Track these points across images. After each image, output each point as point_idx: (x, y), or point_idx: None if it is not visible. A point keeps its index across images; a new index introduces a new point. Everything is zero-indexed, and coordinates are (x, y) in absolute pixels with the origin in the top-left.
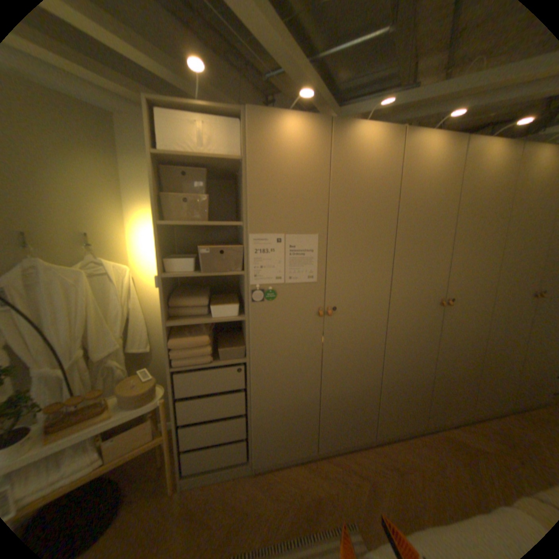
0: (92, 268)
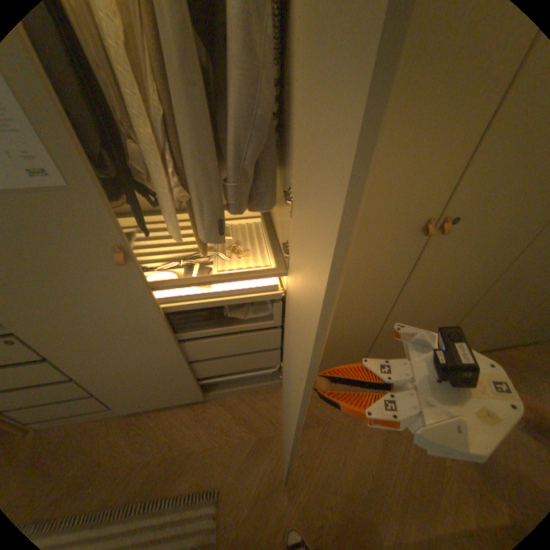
0: None
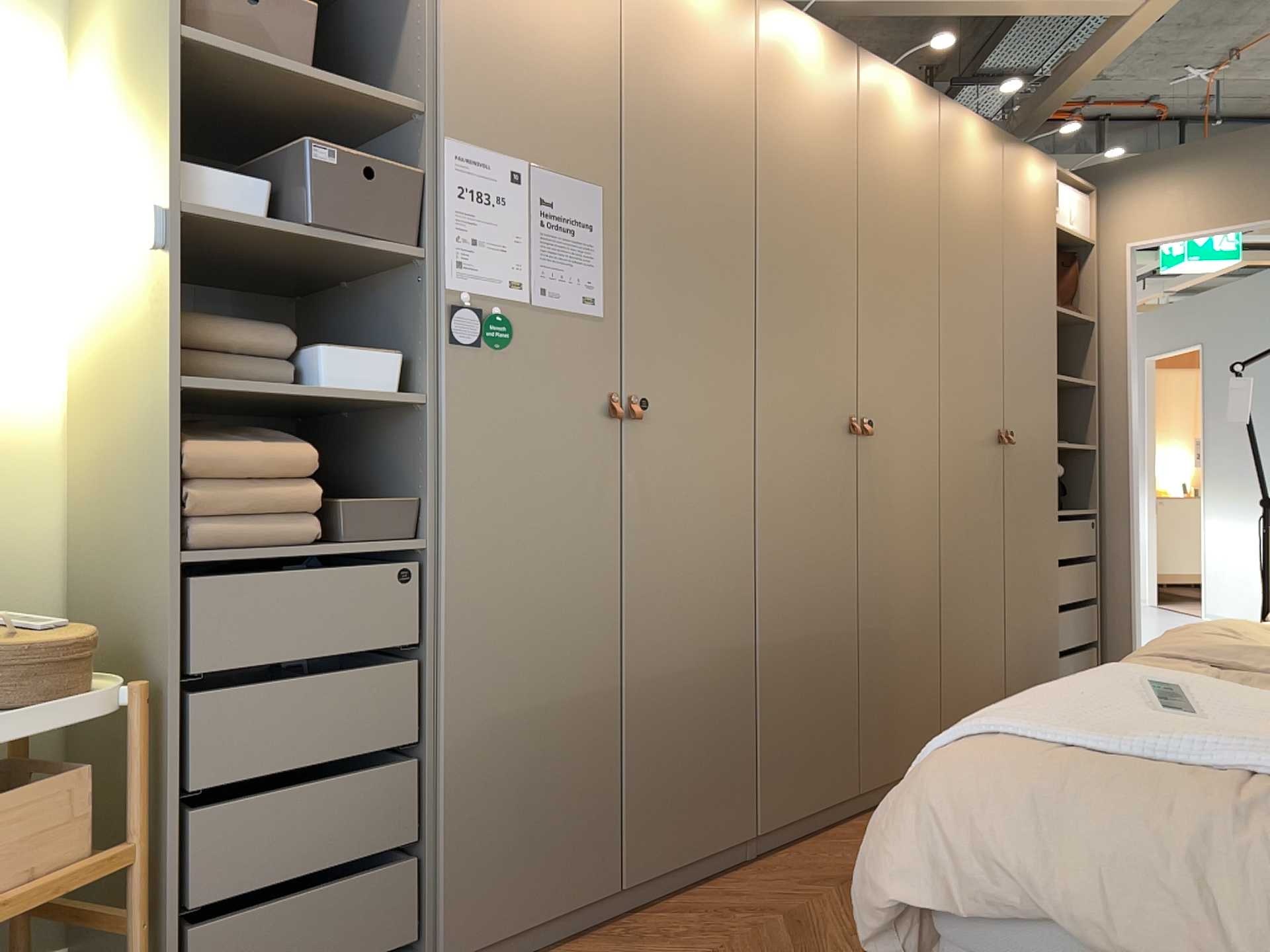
0: None
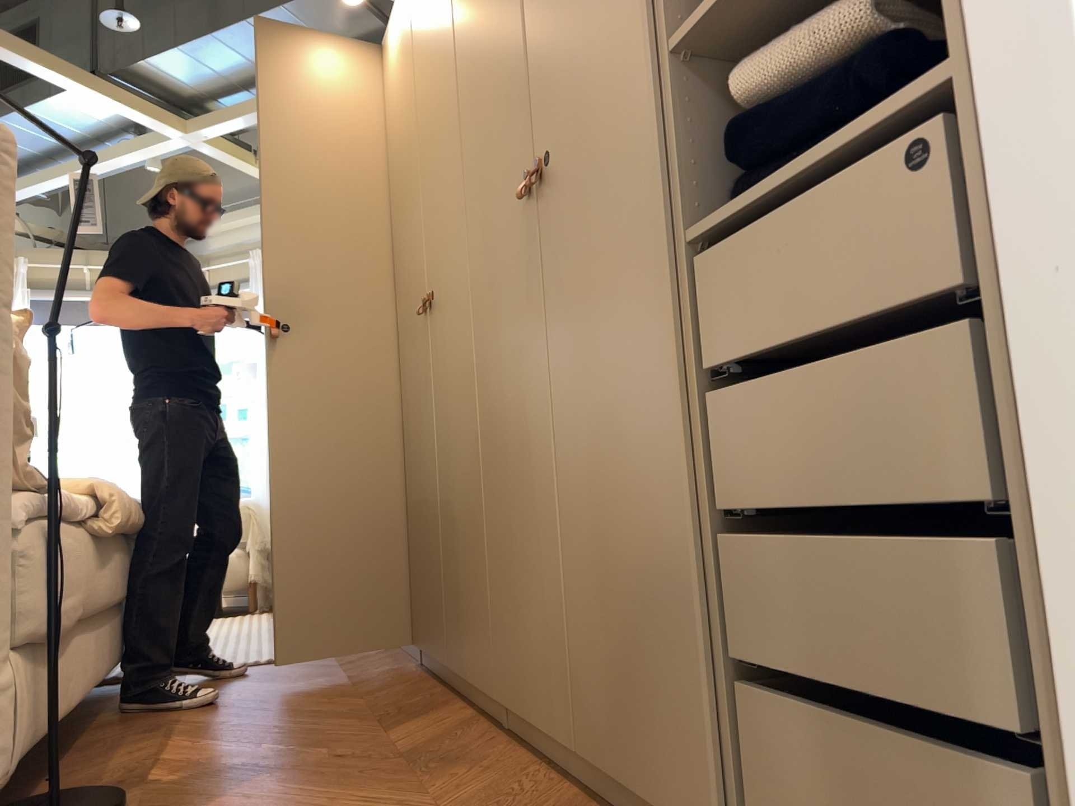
0: None
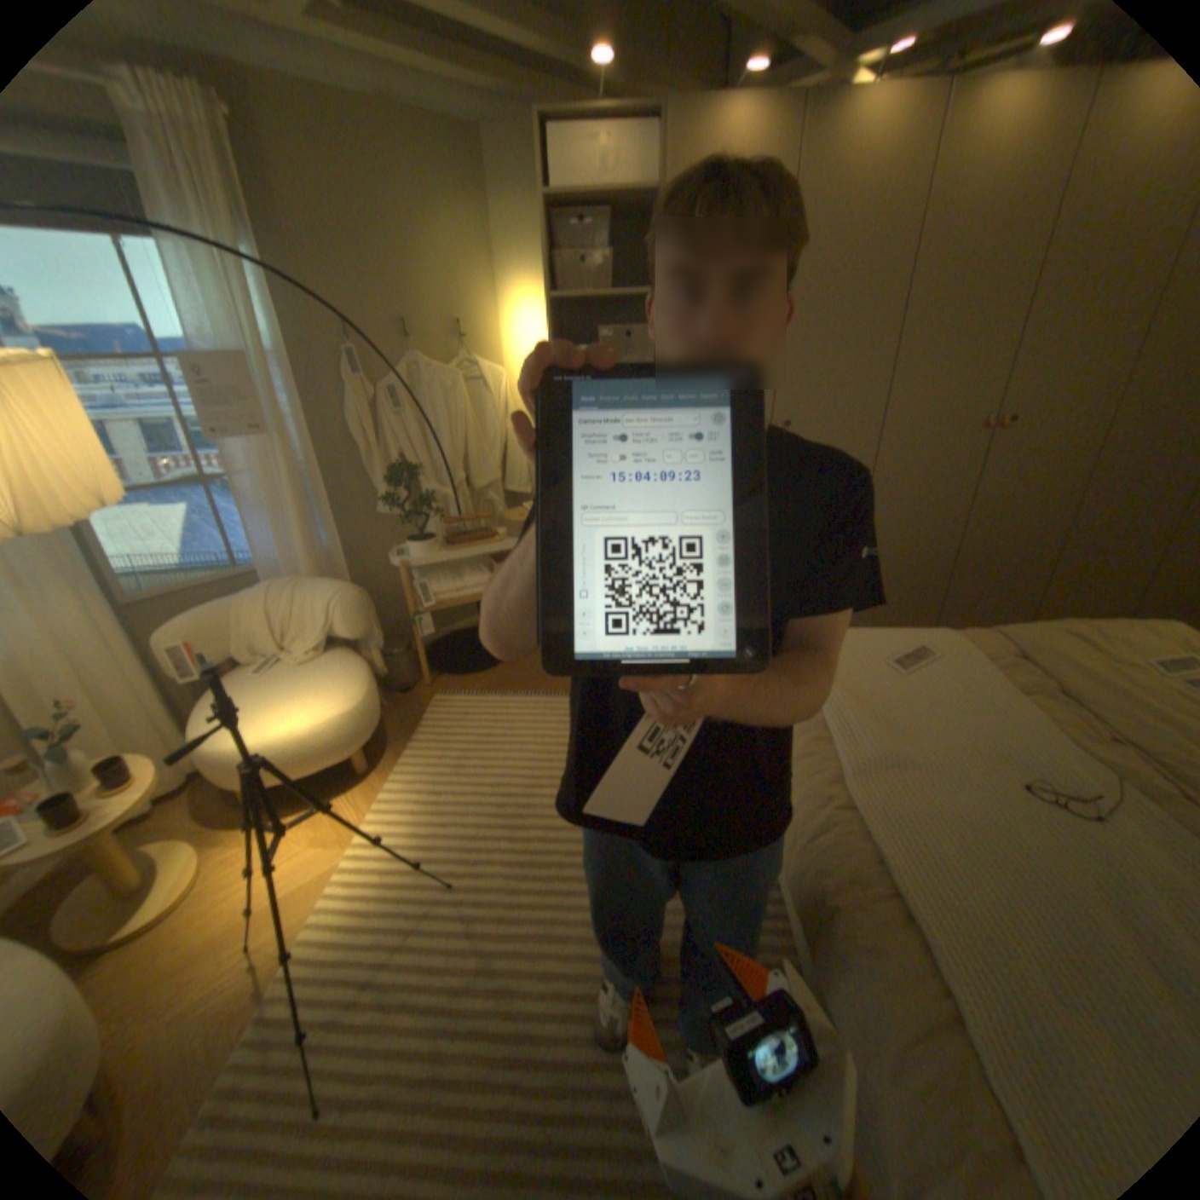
0: (465, 370)
